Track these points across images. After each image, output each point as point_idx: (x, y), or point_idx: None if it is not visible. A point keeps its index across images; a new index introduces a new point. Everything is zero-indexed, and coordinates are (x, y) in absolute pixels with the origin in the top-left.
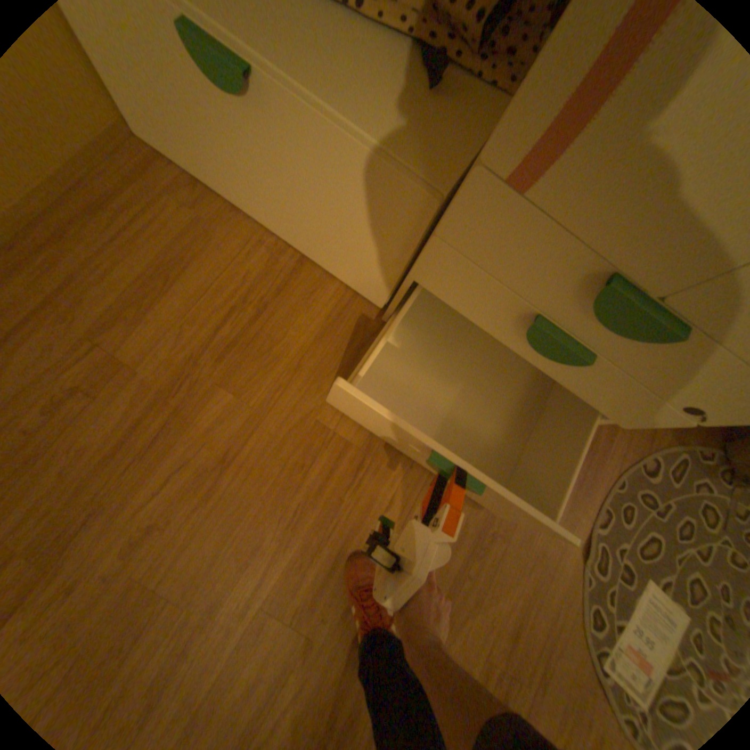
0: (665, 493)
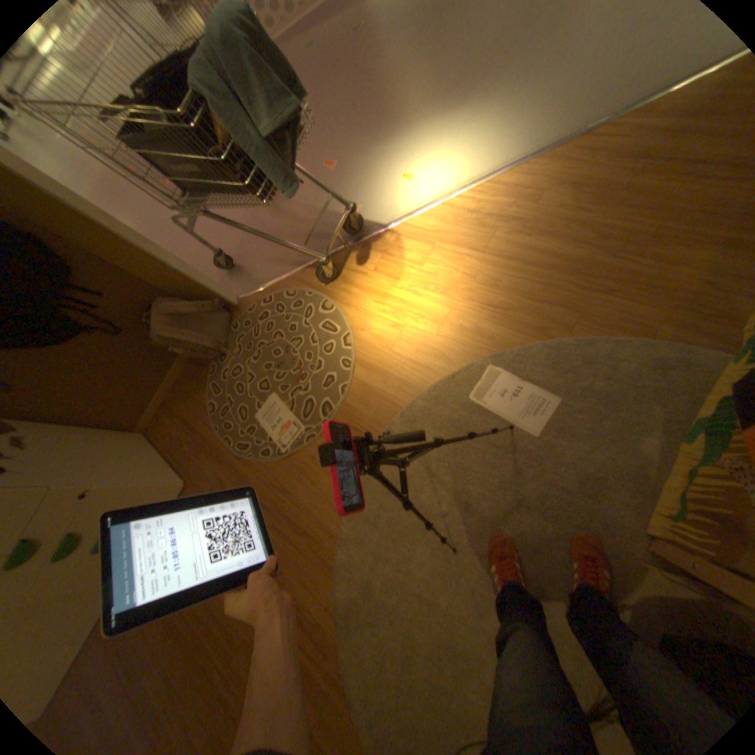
0: (221, 401)
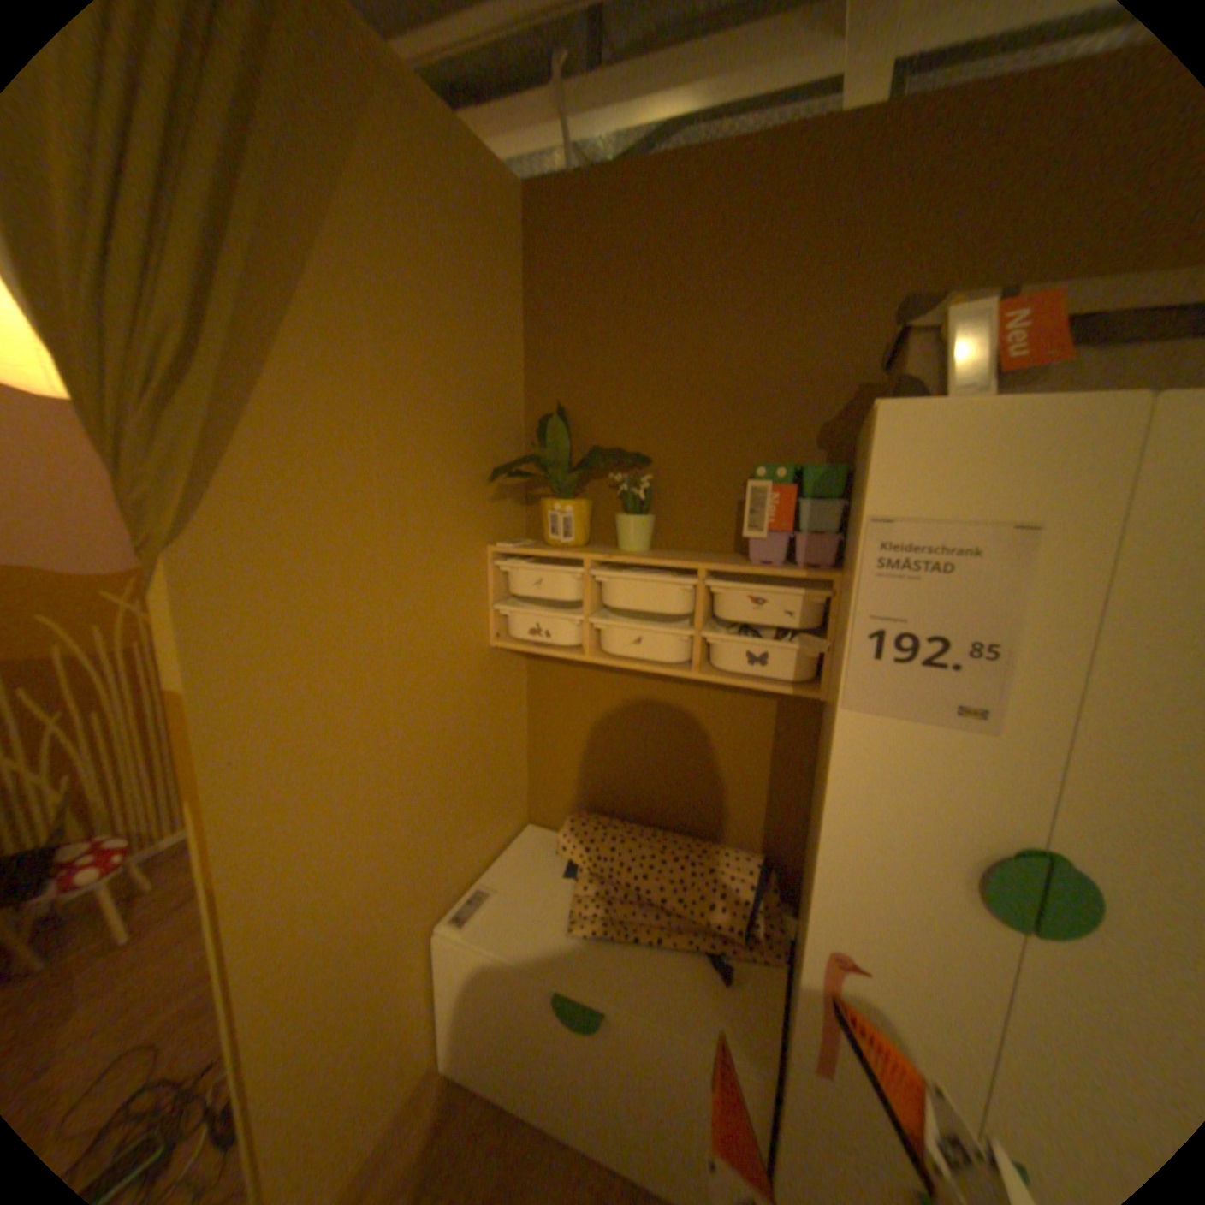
0: None
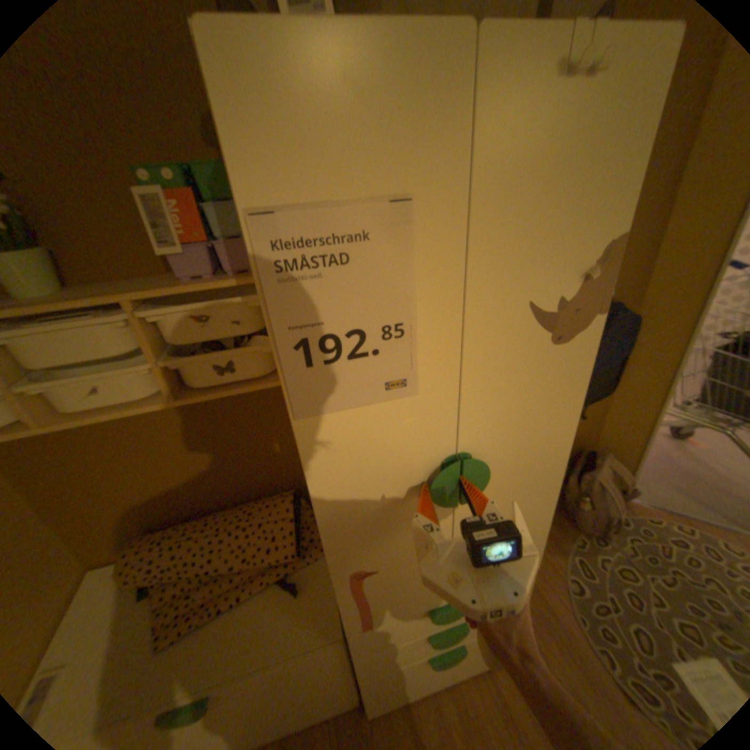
0: (600, 594)
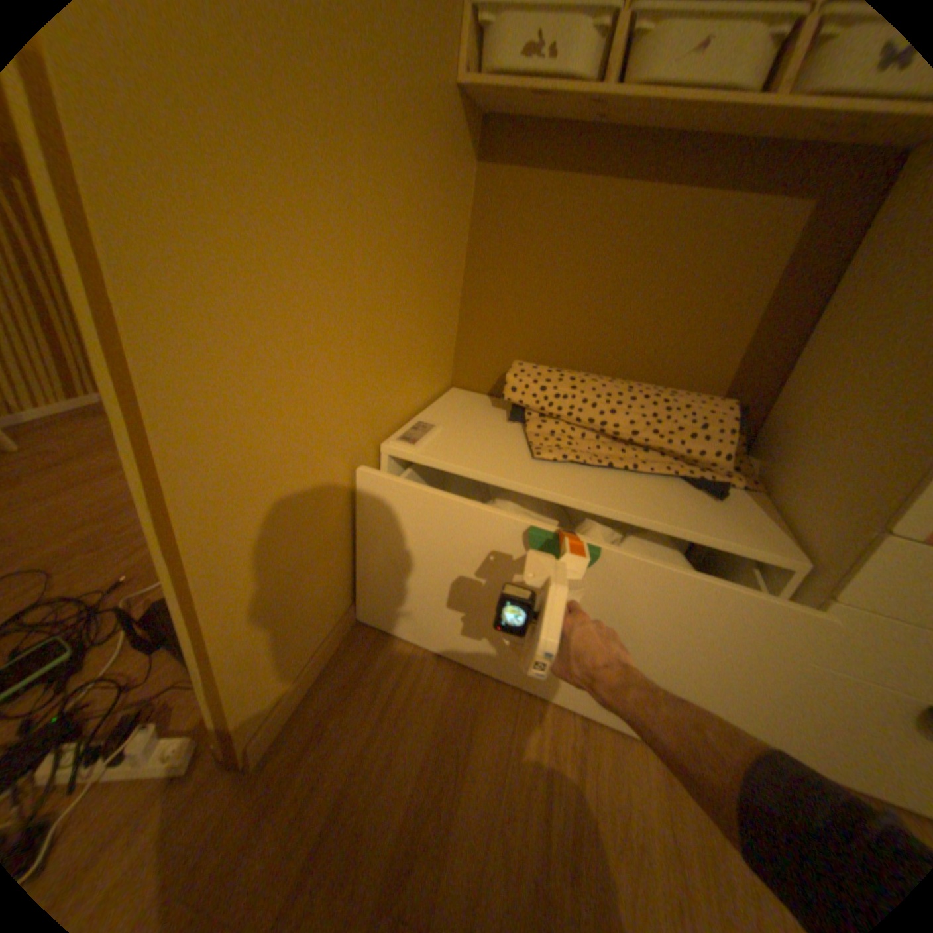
0: None
